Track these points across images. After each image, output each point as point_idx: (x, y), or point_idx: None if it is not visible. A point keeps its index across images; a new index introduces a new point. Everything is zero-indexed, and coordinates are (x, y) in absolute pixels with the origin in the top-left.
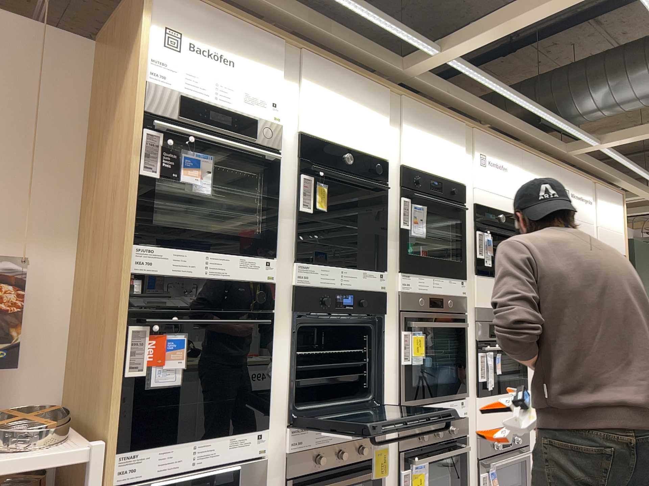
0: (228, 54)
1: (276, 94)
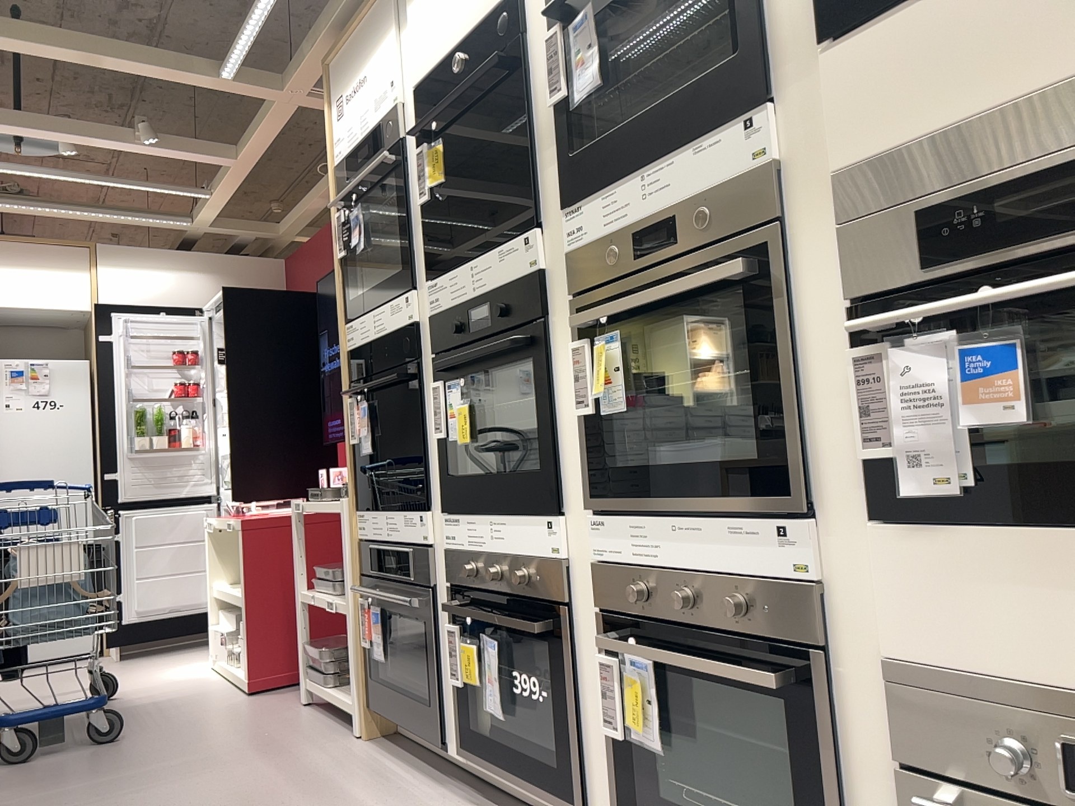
0: (357, 69)
1: (388, 62)
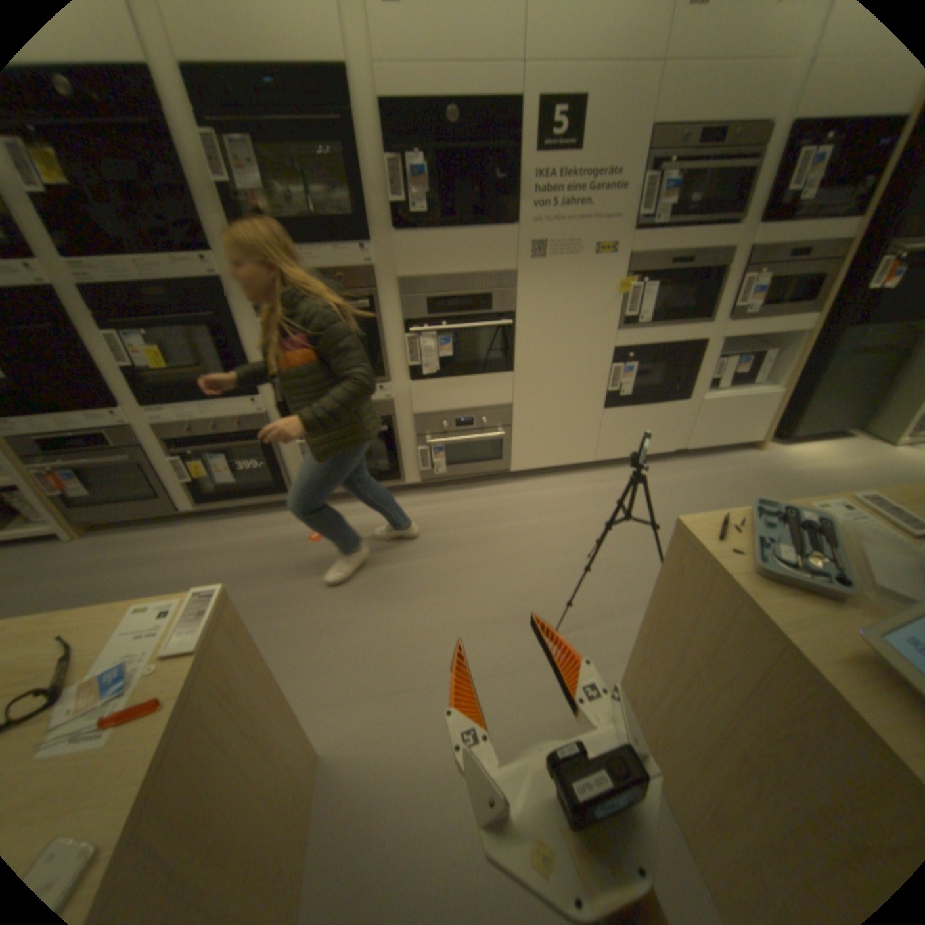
0: None
1: None
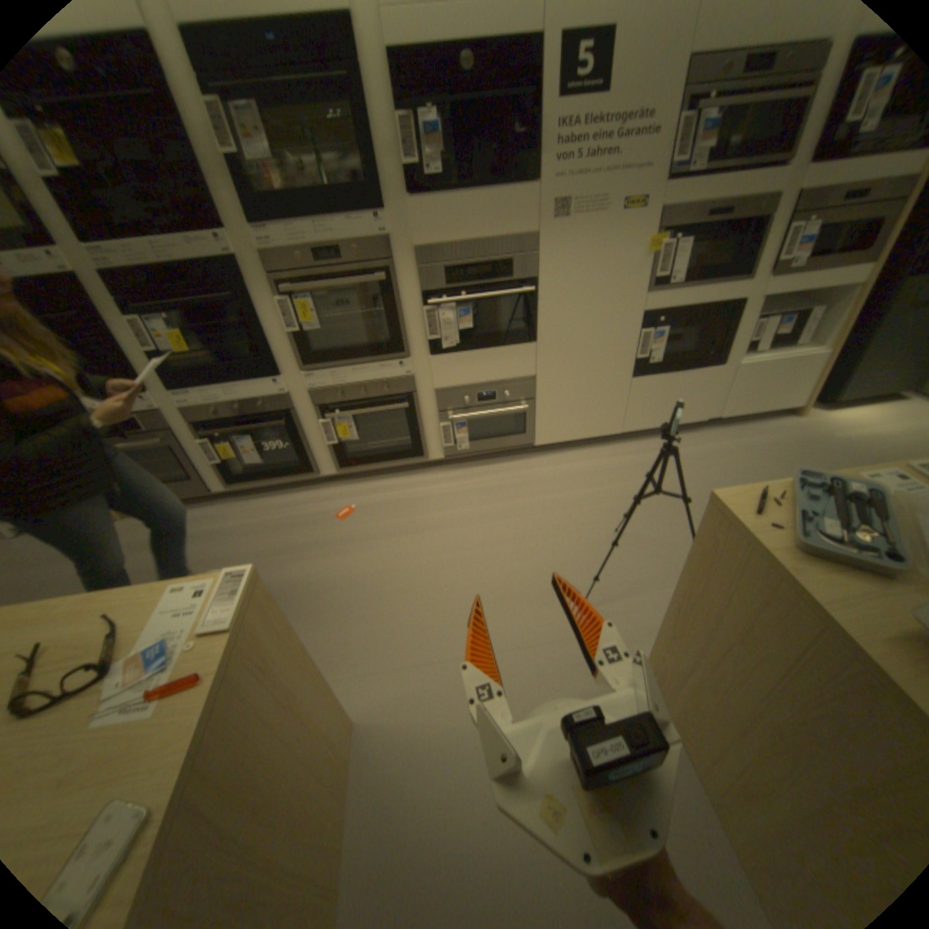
0: None
1: None
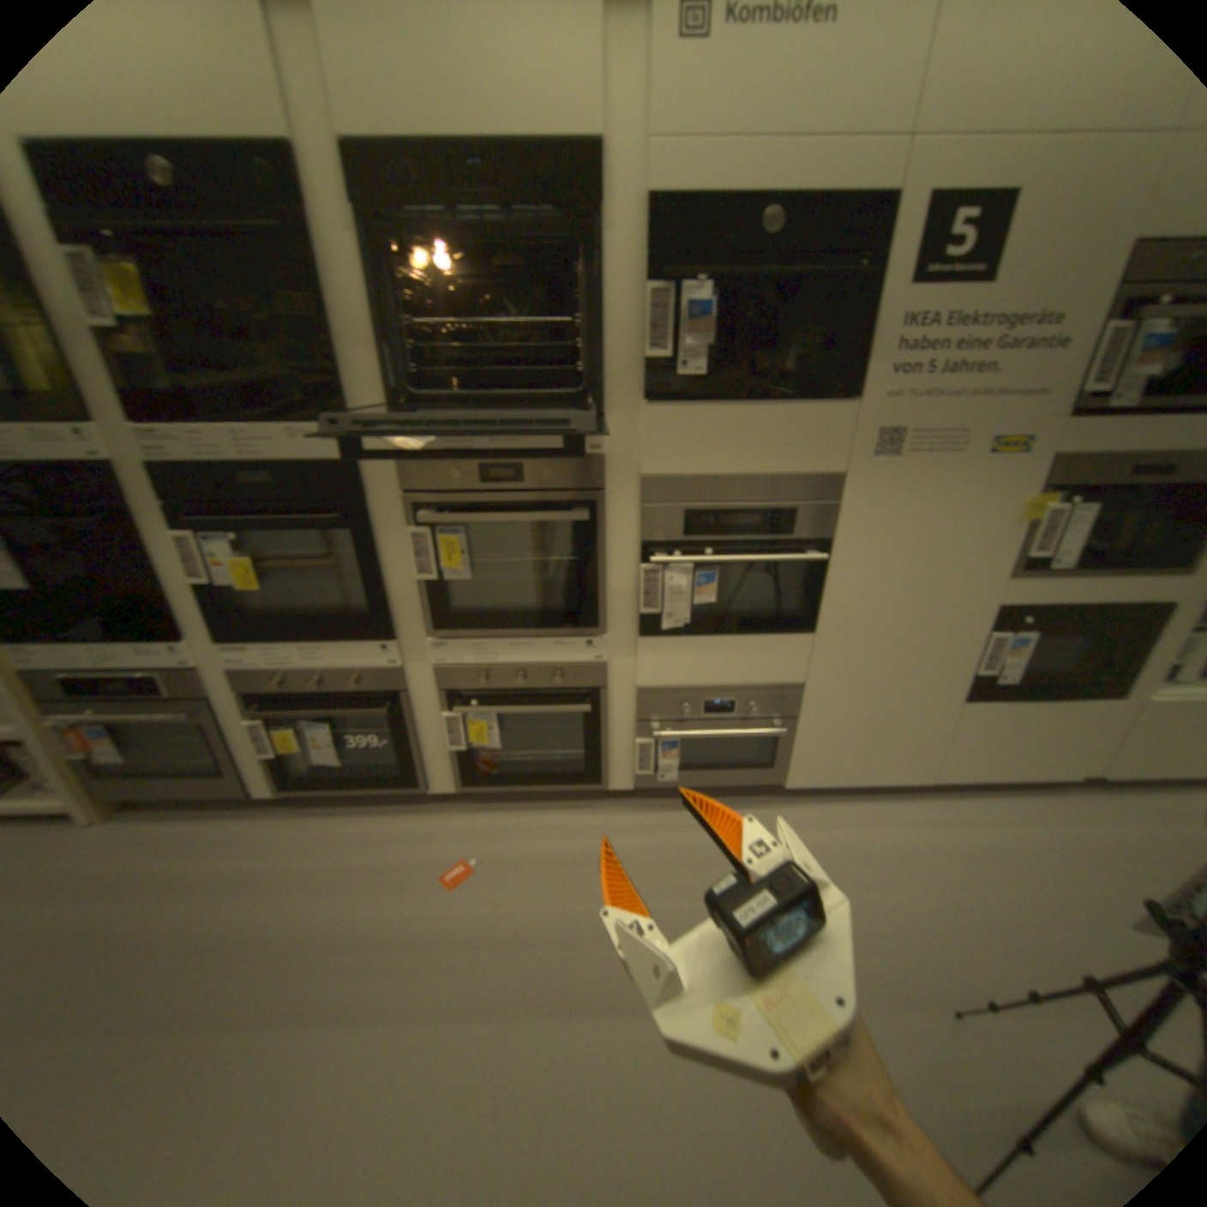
0: None
1: None
